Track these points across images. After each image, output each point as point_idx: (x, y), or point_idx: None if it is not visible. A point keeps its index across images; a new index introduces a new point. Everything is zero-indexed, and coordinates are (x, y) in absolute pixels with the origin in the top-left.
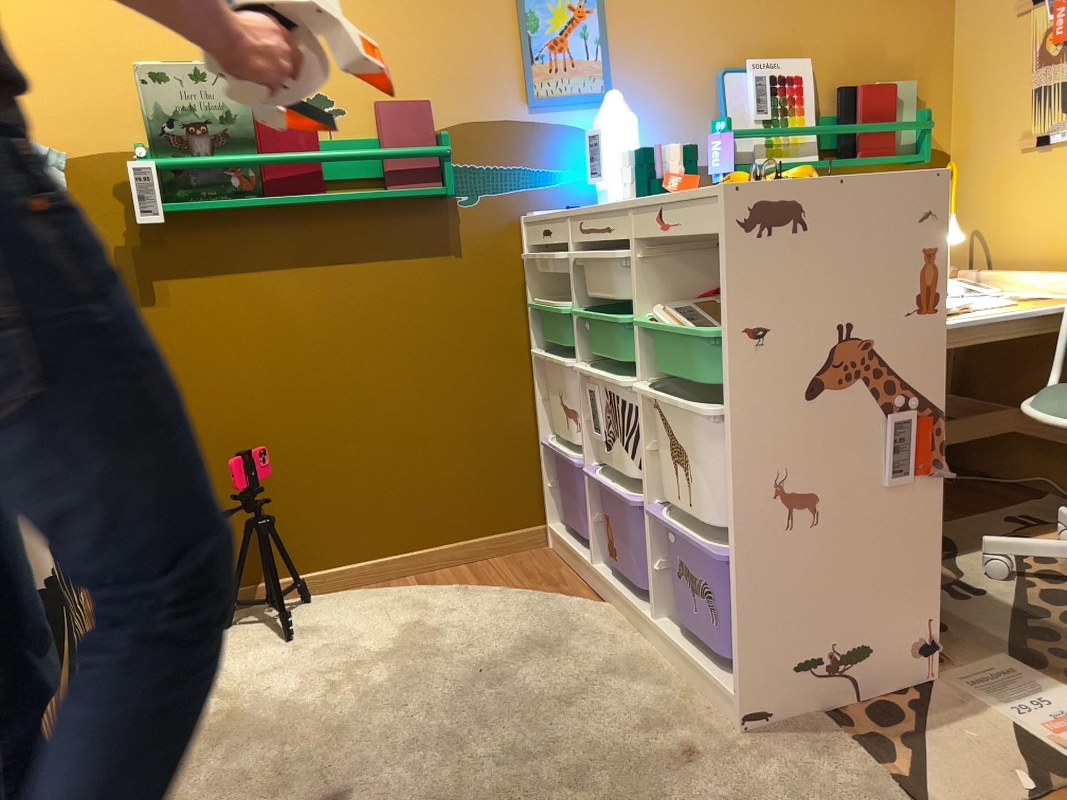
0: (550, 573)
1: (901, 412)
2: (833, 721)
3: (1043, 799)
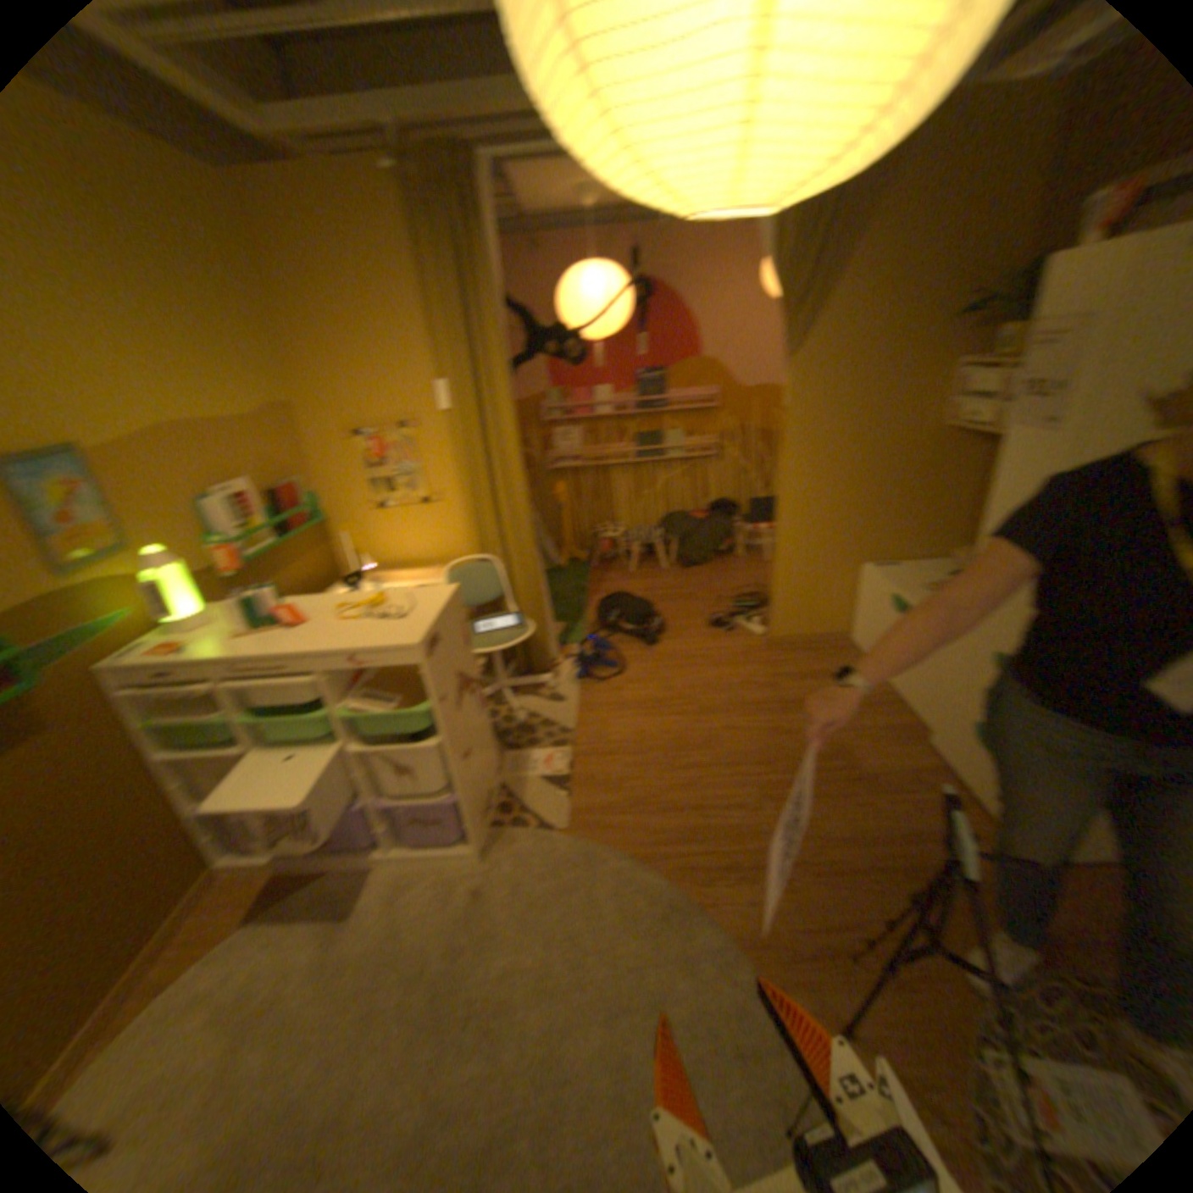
0: (256, 889)
1: (476, 690)
2: (496, 825)
3: (568, 792)
